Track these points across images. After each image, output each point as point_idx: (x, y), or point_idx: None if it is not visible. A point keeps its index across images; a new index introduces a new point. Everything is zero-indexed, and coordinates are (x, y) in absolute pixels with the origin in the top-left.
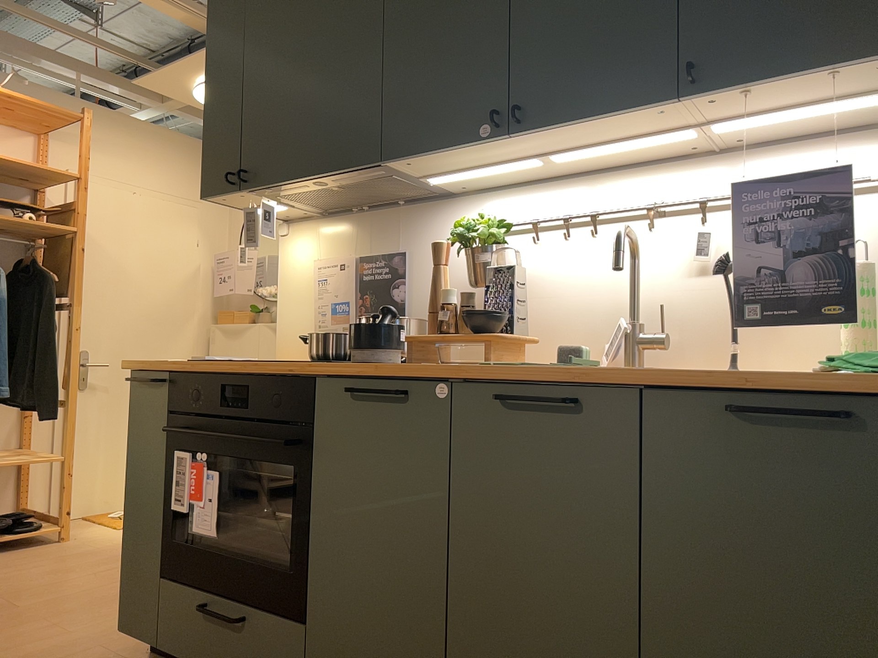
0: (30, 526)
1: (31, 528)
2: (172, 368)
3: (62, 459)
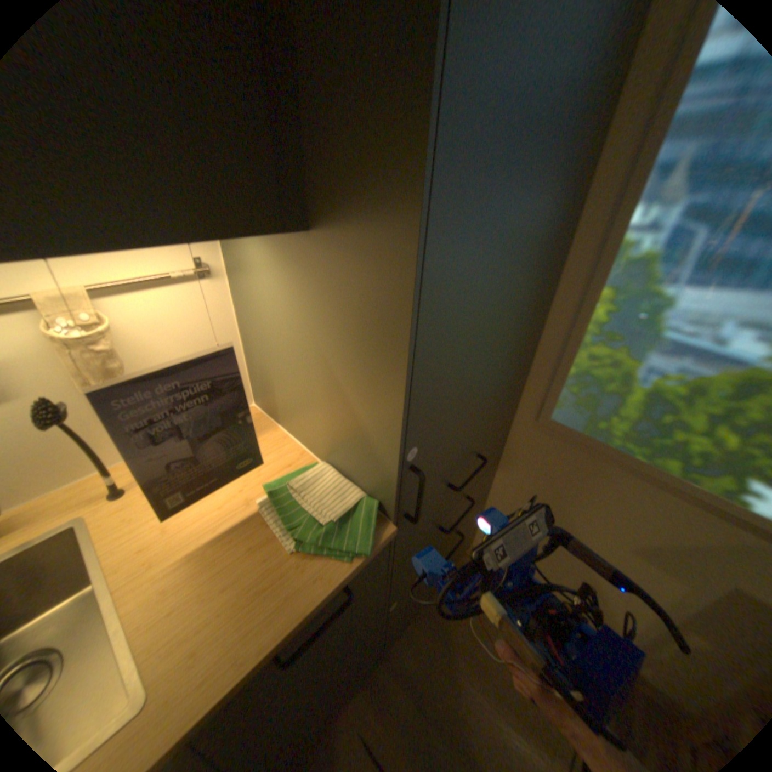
0: None
1: None
2: None
3: None
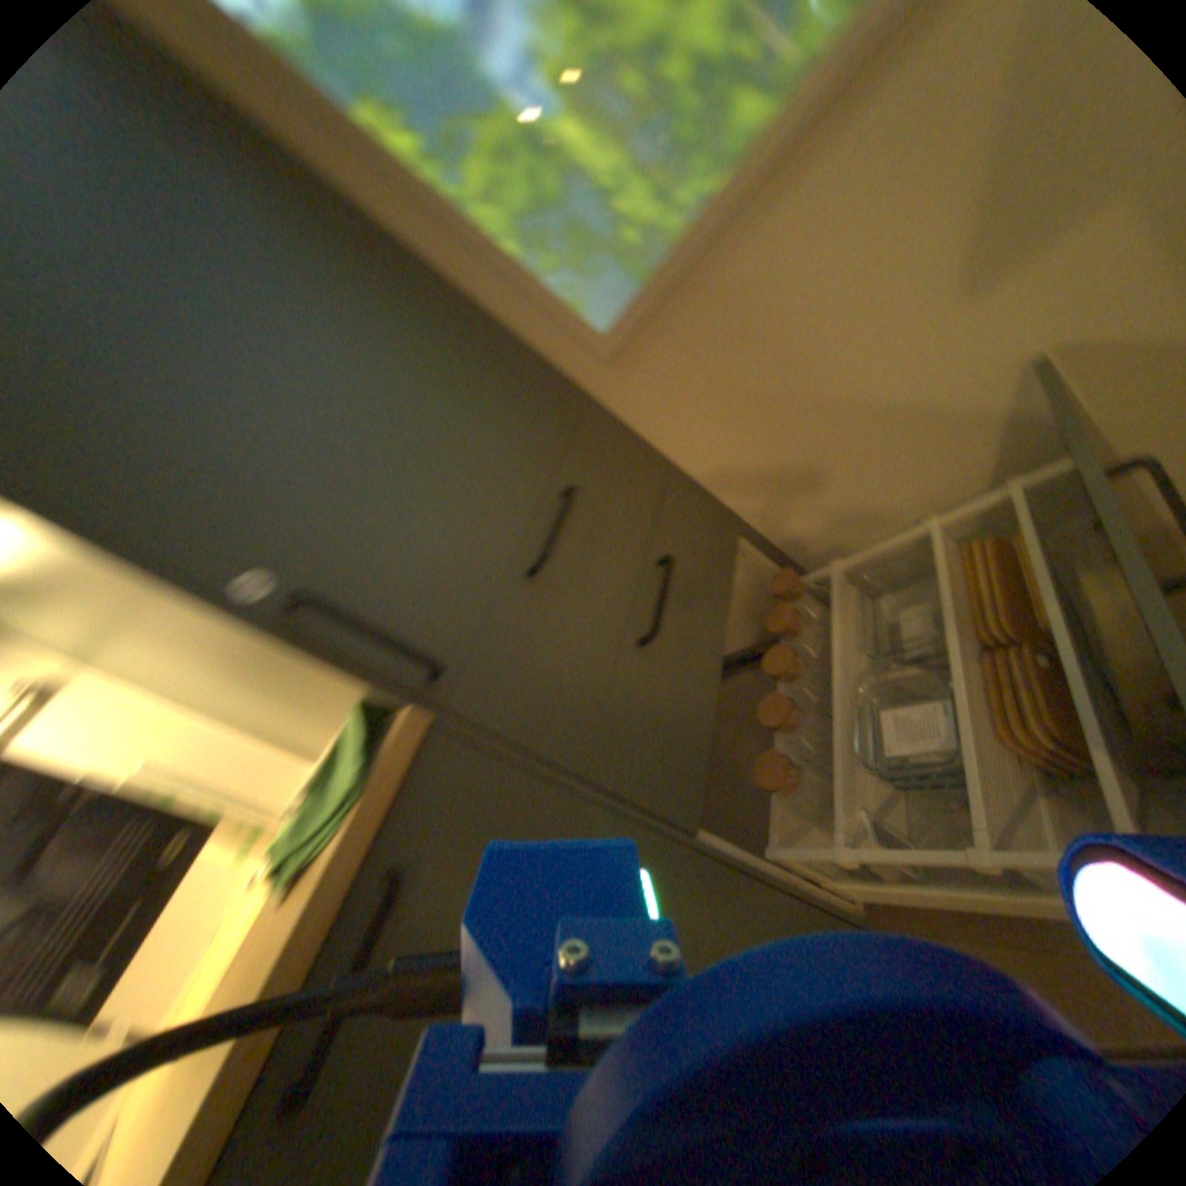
0: None
1: None
2: None
3: None
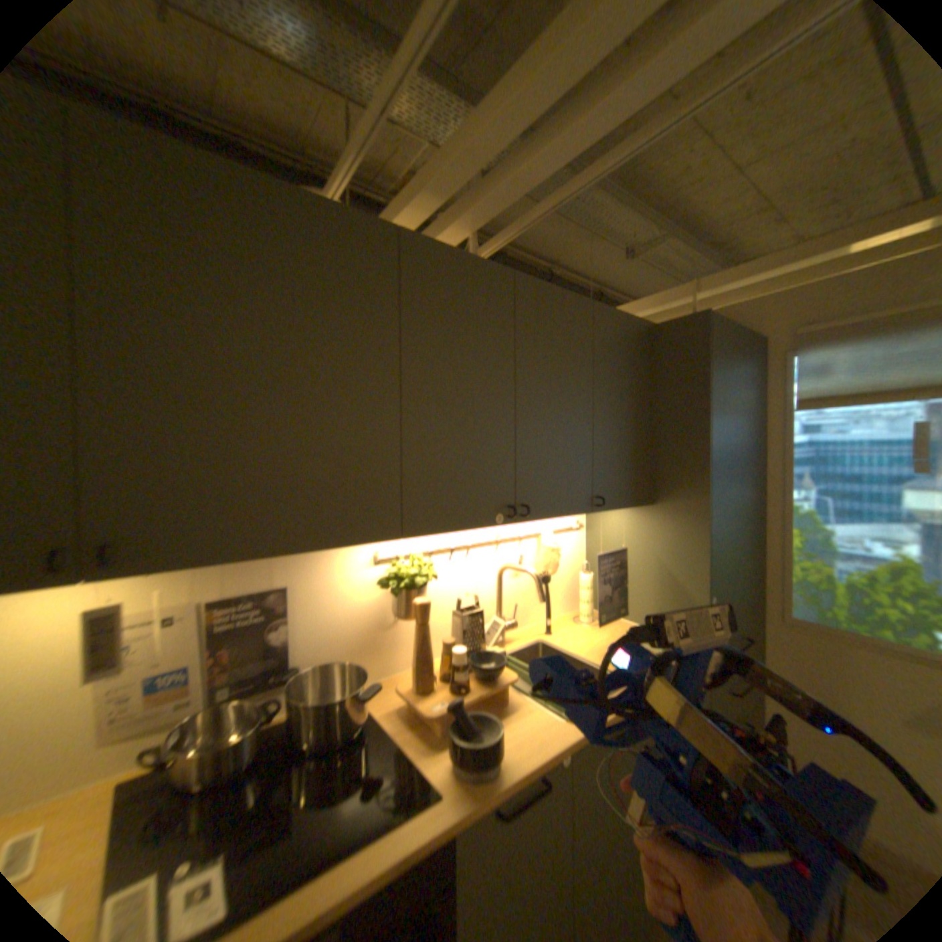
0: None
1: None
2: None
3: None
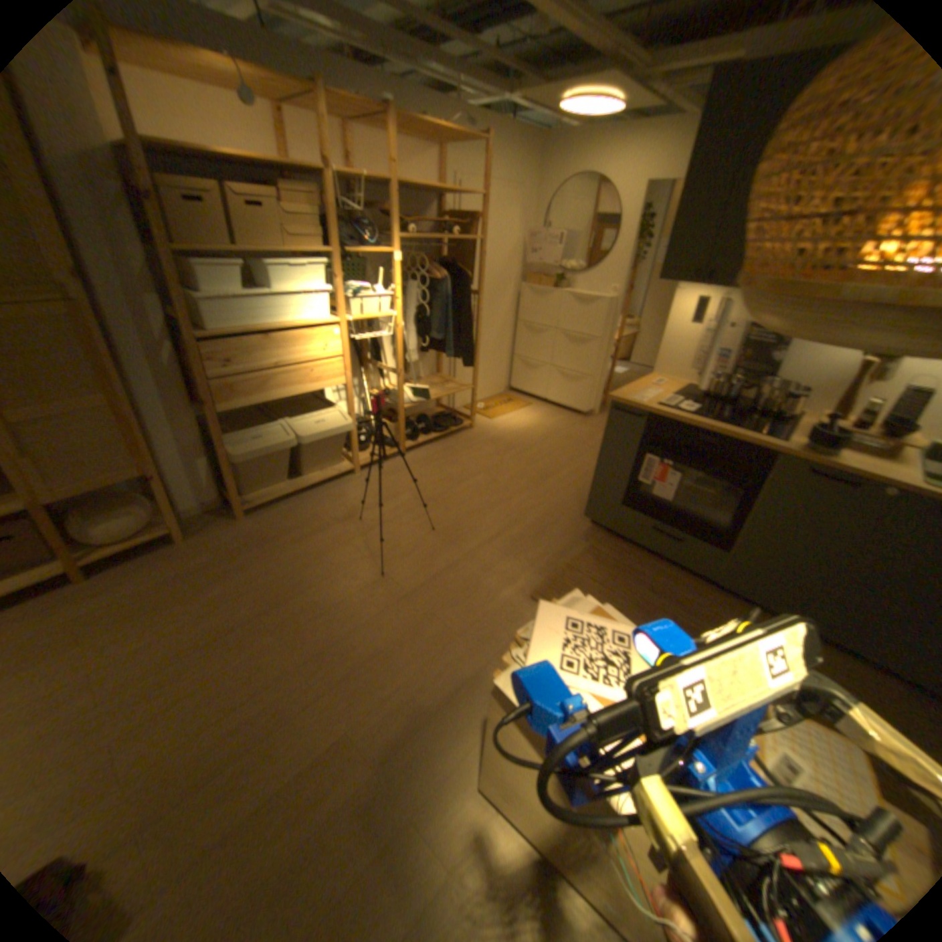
0: (457, 422)
1: (459, 424)
2: (648, 409)
3: (470, 388)
